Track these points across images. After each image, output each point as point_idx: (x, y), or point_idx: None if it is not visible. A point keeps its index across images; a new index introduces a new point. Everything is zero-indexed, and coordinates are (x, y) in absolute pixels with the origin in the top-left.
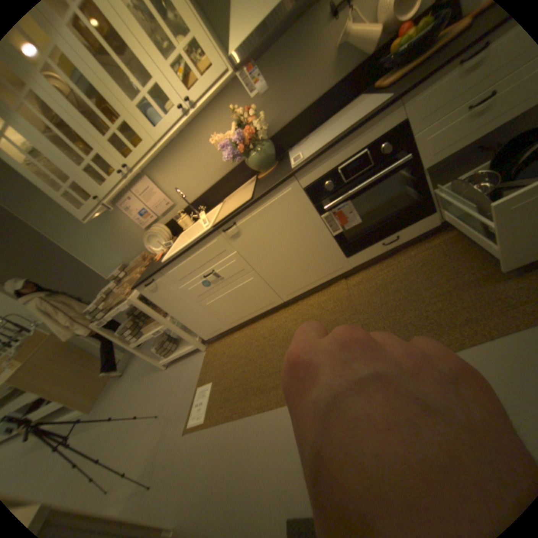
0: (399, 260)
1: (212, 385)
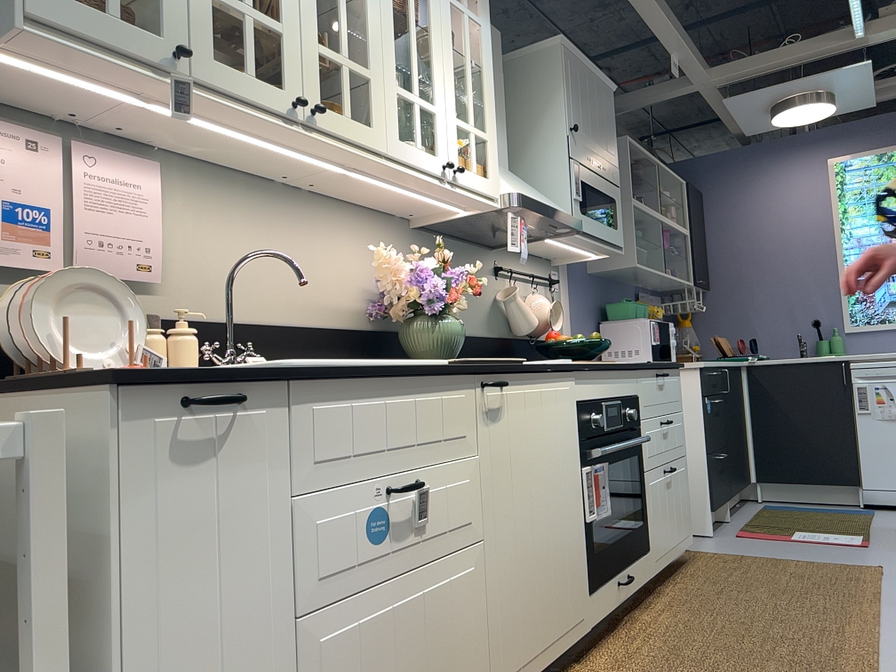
0: (639, 628)
1: None
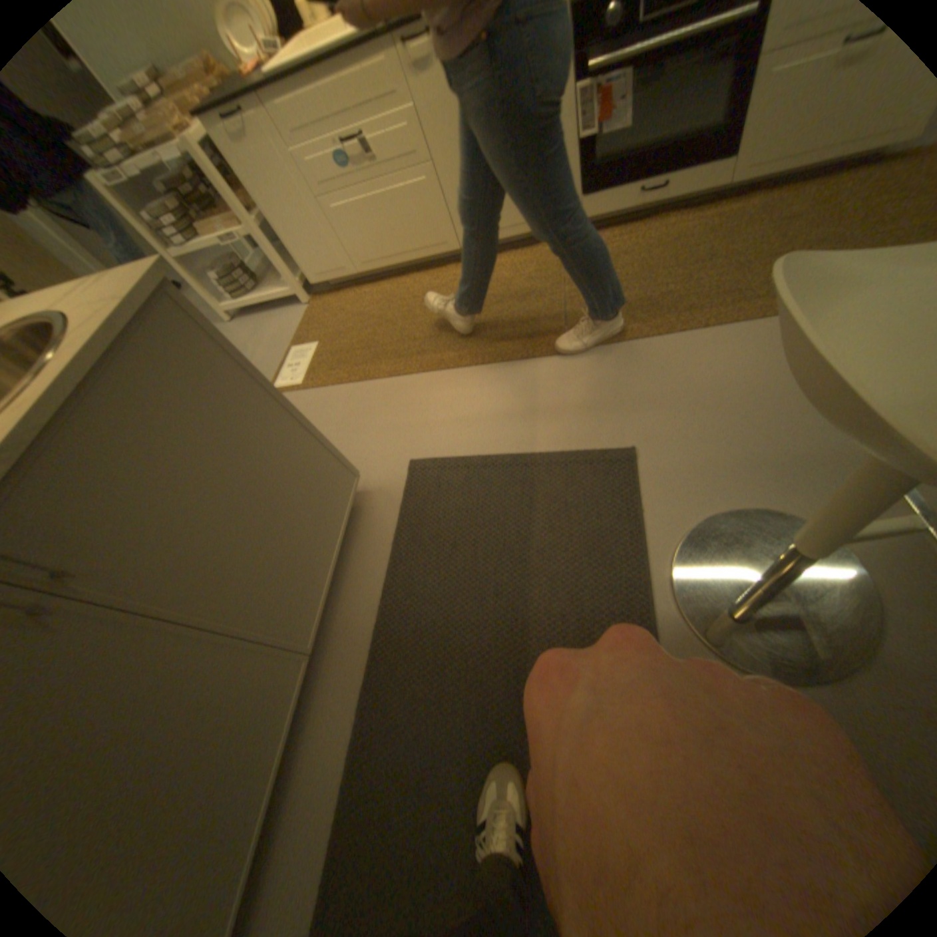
0: (651, 225)
1: (318, 345)
